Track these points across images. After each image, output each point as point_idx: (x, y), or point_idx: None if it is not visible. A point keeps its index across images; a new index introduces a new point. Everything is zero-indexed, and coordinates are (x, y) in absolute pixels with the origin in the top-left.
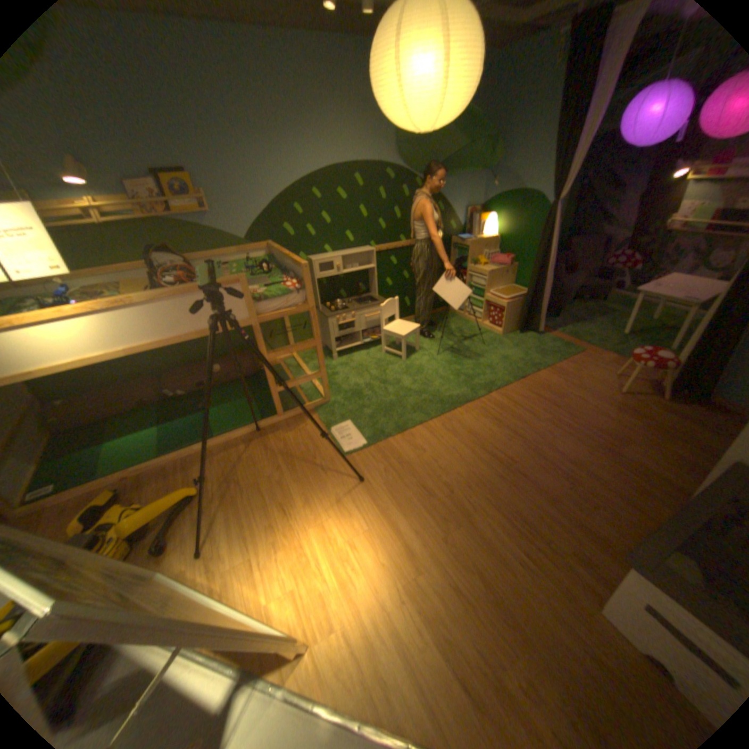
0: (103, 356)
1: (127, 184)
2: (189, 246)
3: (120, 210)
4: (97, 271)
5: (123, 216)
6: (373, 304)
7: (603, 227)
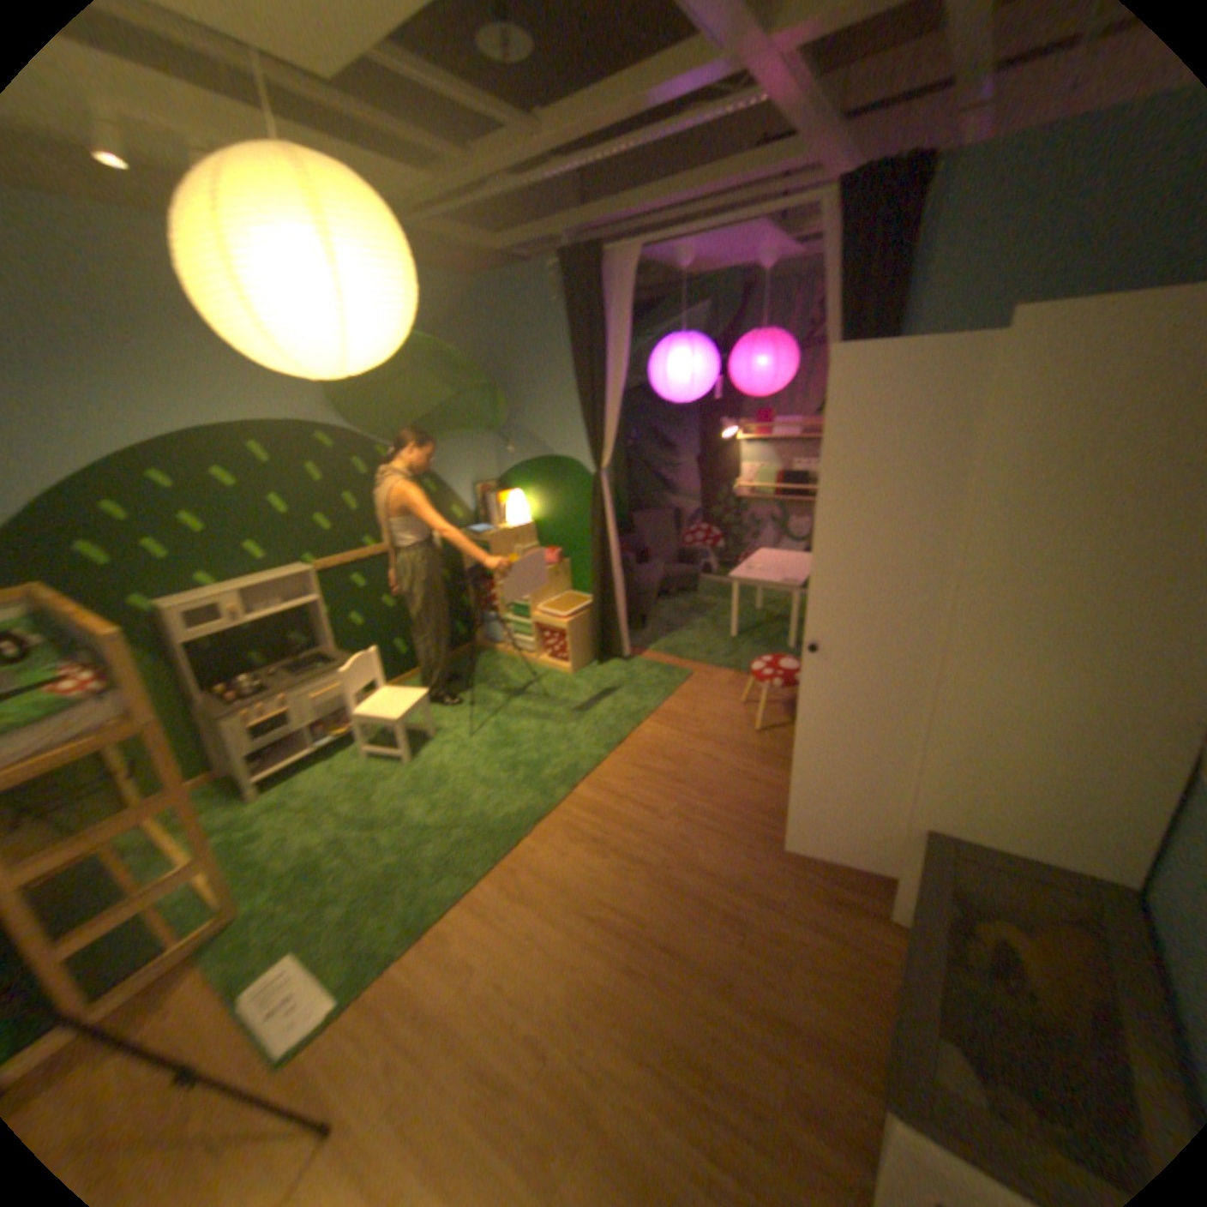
0: None
1: None
2: None
3: None
4: None
5: None
6: (323, 670)
7: (665, 498)
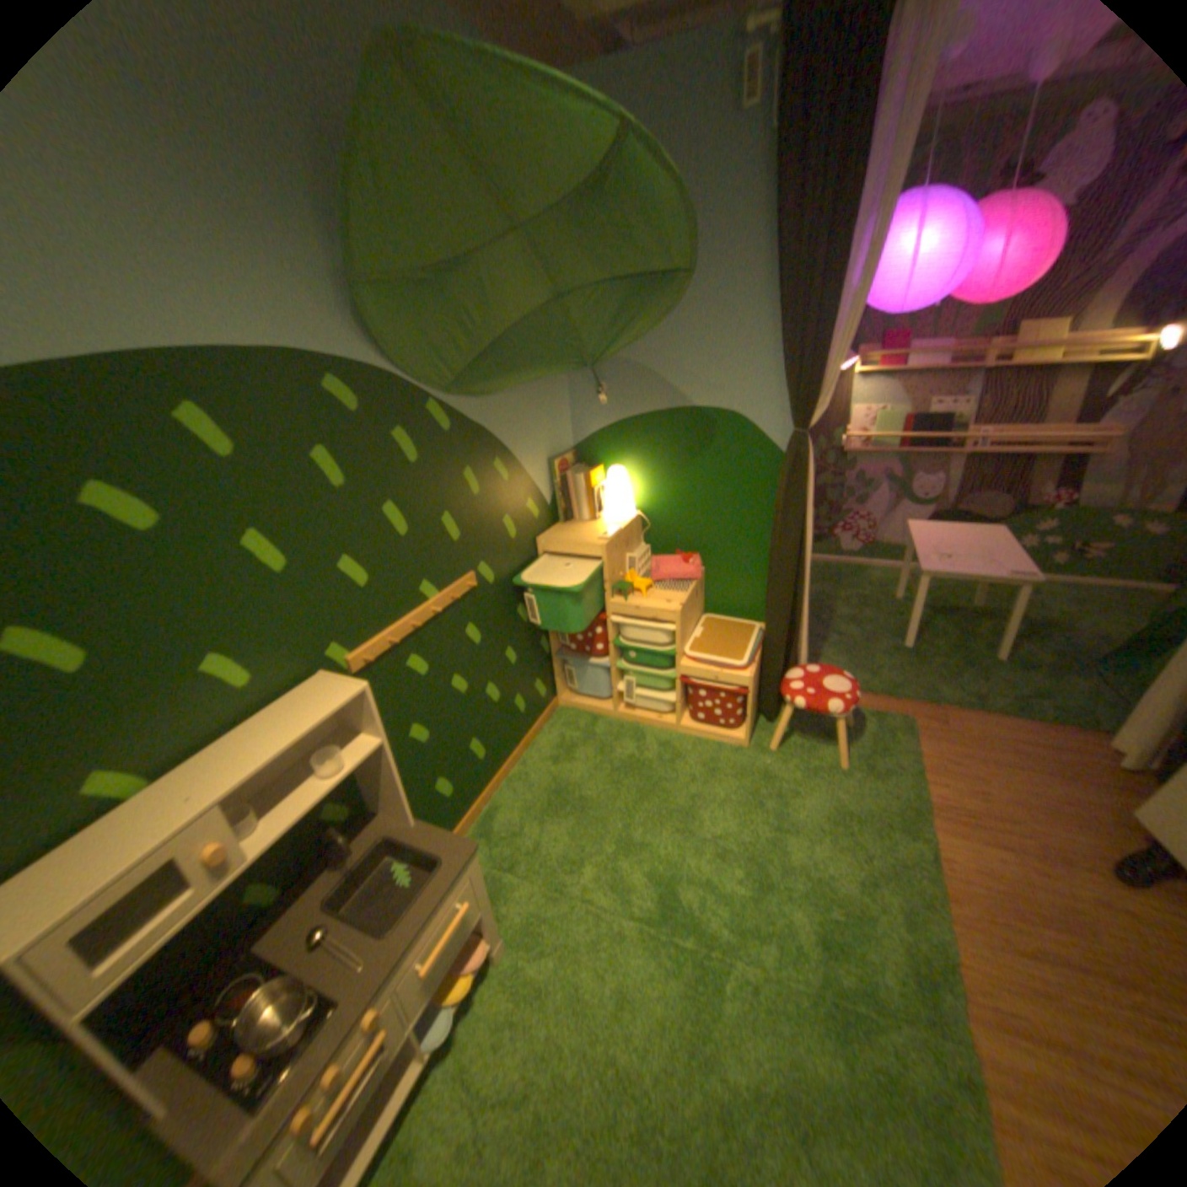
0: None
1: None
2: None
3: None
4: None
5: None
6: (428, 888)
7: None
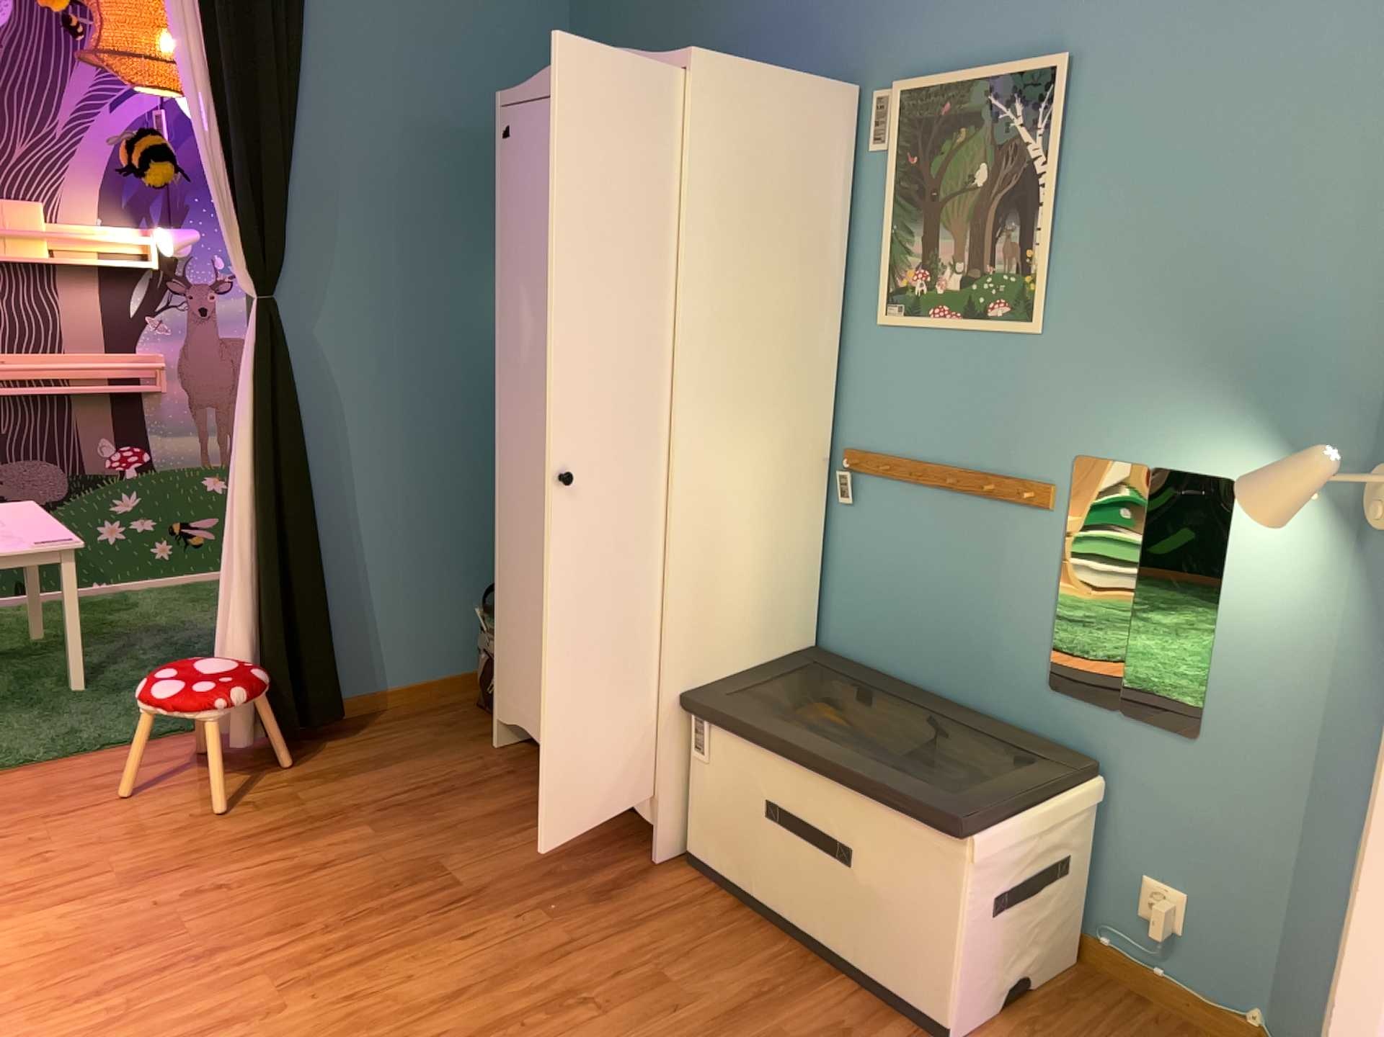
0: None
1: None
2: None
3: None
4: None
5: None
6: None
7: None
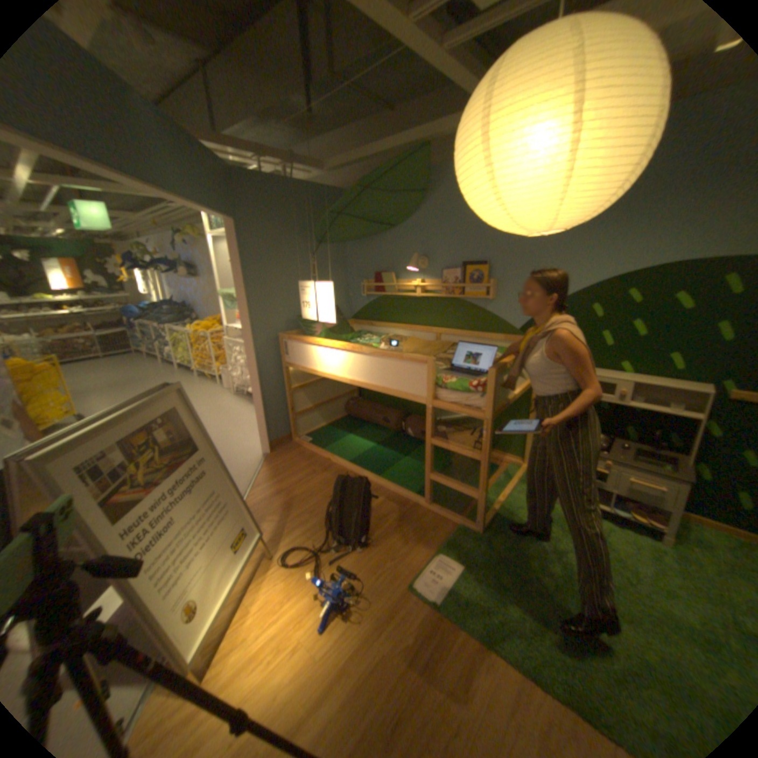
0: (343, 378)
1: (445, 272)
2: (470, 324)
3: (436, 289)
4: (407, 327)
5: (436, 293)
6: (660, 470)
7: None
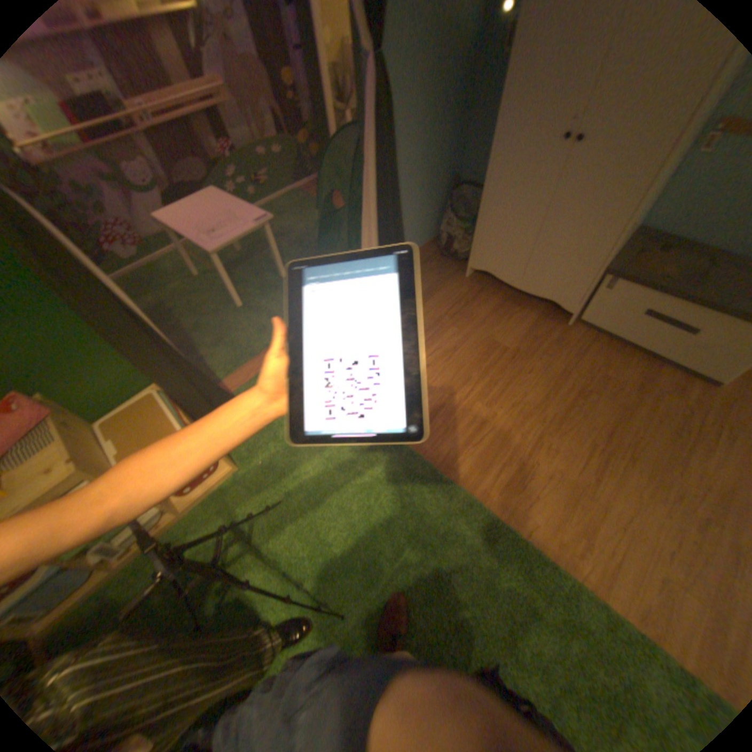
0: None
1: None
2: None
3: None
4: None
5: None
6: None
7: None
